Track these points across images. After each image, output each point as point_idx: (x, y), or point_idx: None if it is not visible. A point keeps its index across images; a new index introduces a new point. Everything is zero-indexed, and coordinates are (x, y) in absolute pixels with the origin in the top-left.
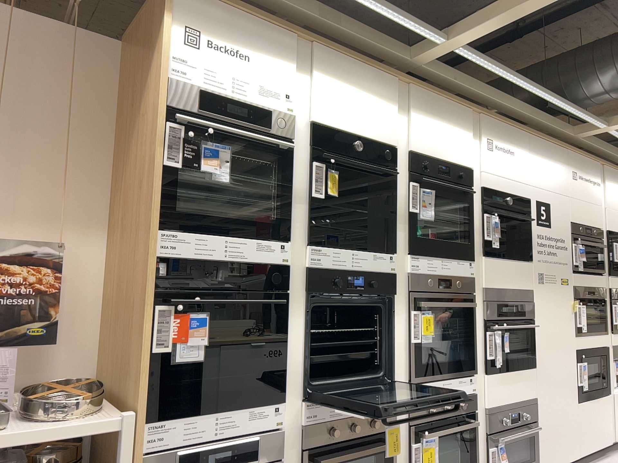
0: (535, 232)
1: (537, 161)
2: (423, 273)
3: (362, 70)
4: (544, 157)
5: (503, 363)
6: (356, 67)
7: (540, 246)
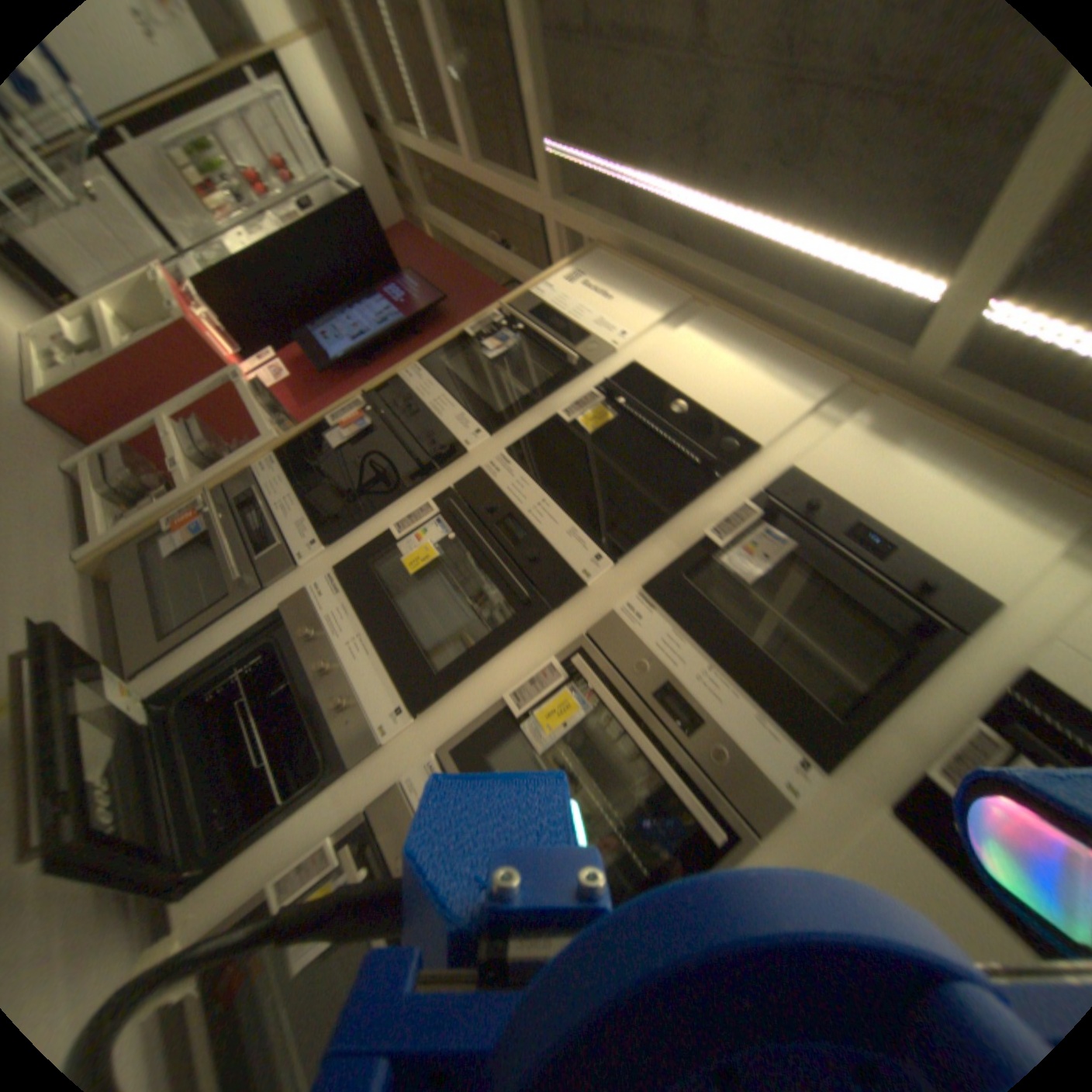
0: None
1: None
2: (641, 637)
3: (770, 347)
4: None
5: None
6: (759, 342)
7: None
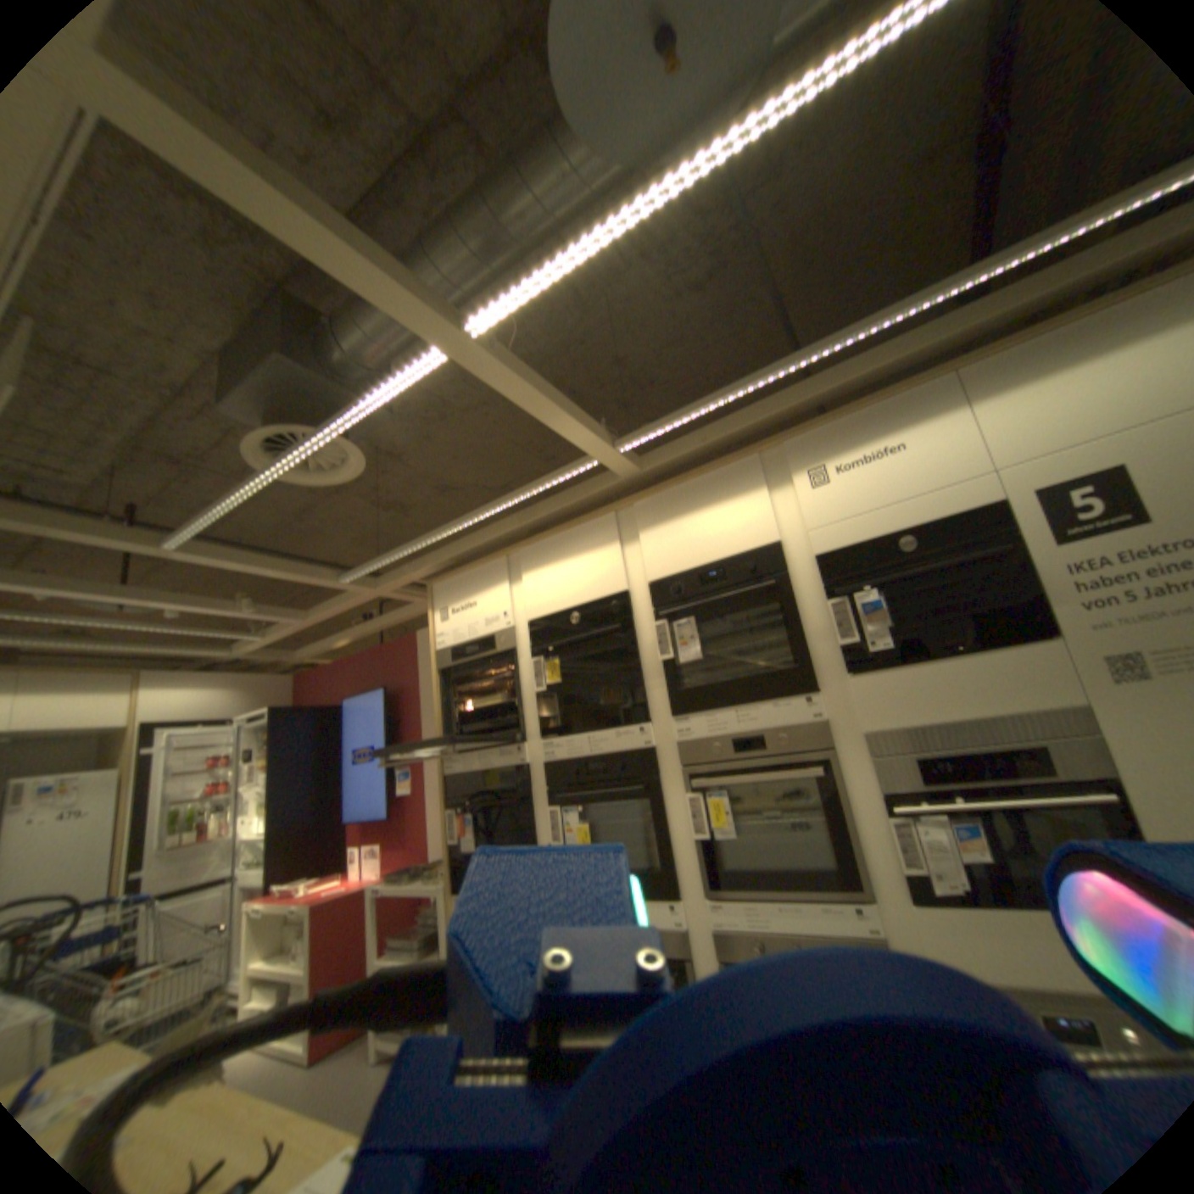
0: (1053, 560)
1: (1015, 396)
2: (699, 735)
3: (566, 535)
4: (1054, 366)
5: (981, 886)
6: (559, 538)
7: (1097, 584)
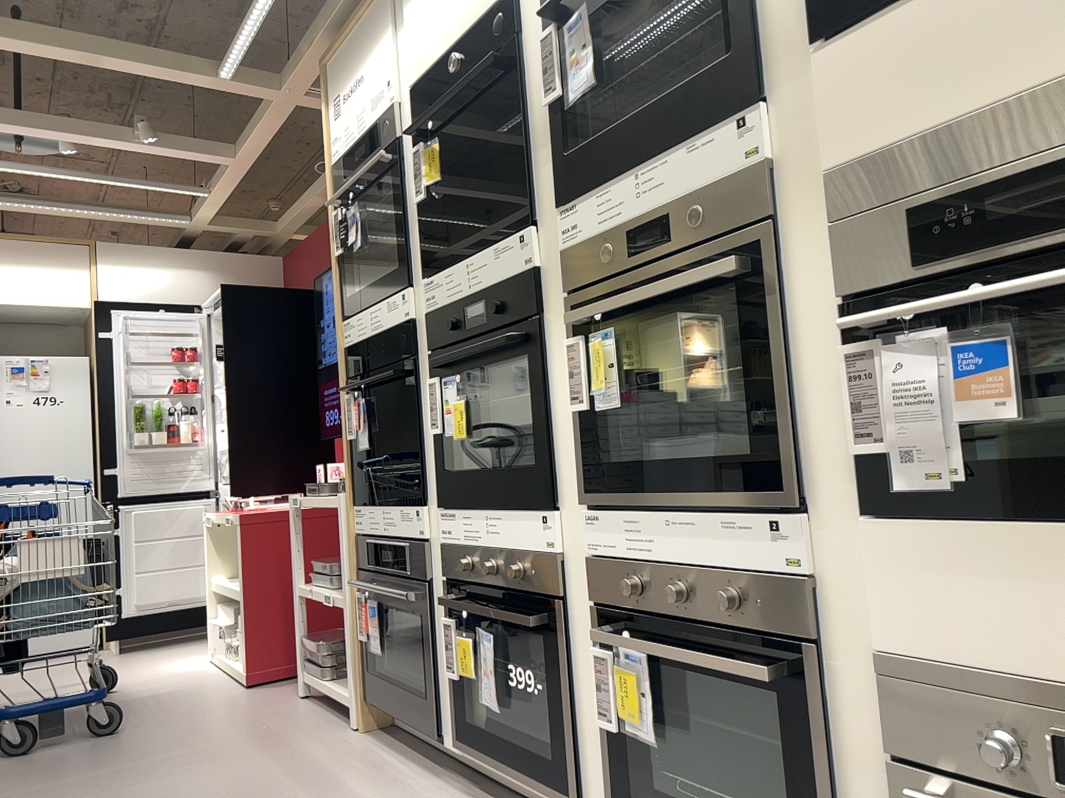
0: None
1: None
2: (587, 234)
3: None
4: None
5: (995, 479)
6: None
7: None
